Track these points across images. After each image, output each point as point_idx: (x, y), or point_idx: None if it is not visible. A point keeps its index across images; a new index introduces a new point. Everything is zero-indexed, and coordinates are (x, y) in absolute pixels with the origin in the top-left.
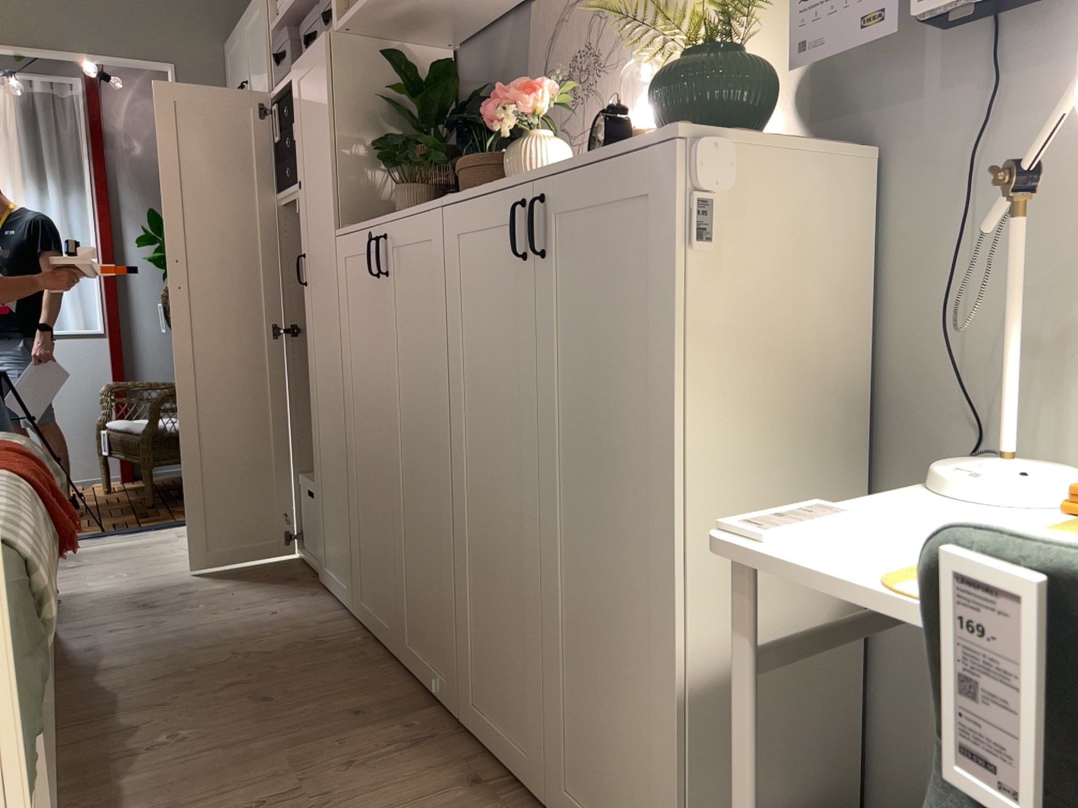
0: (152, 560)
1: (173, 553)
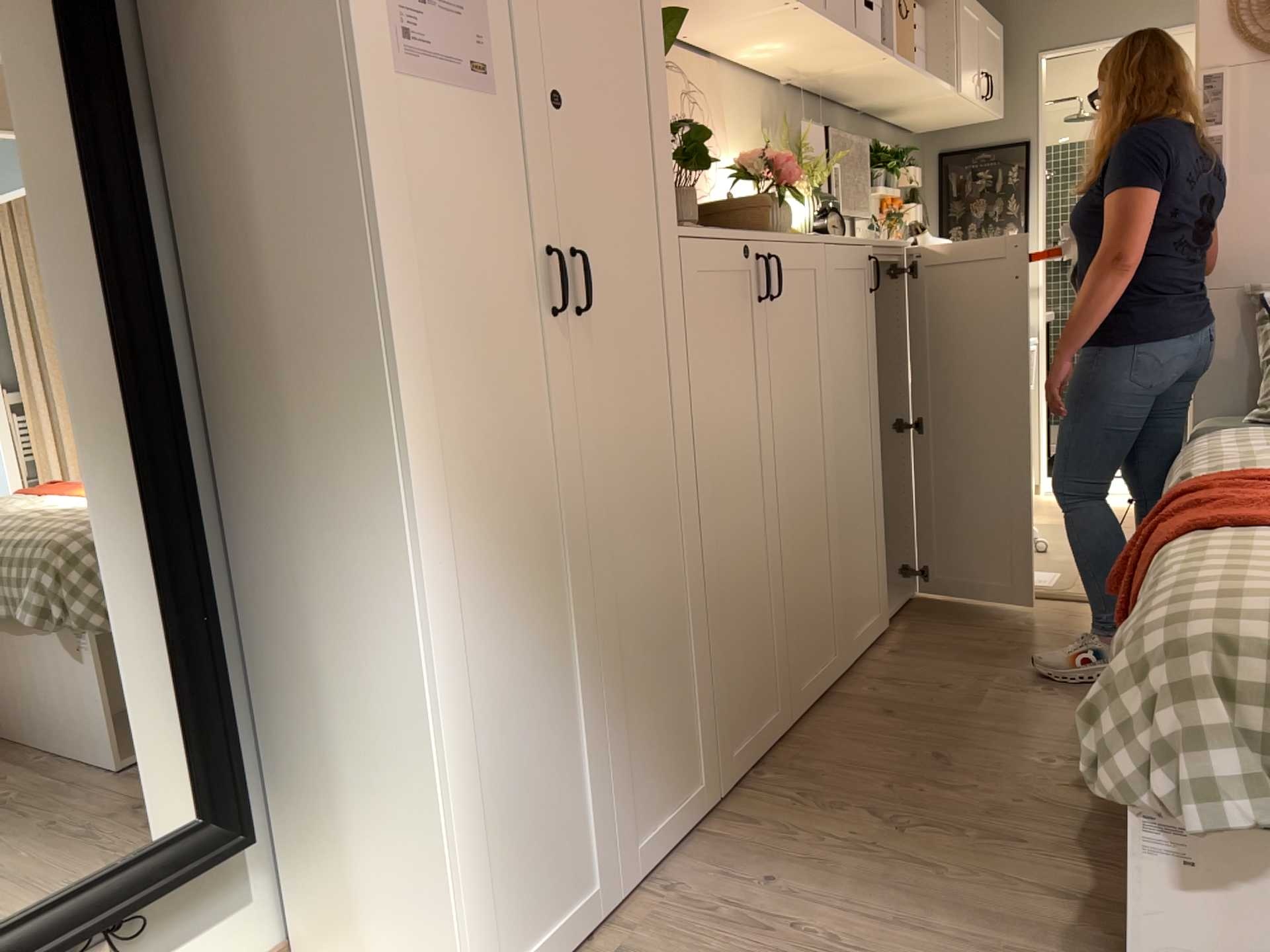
0: None
1: None
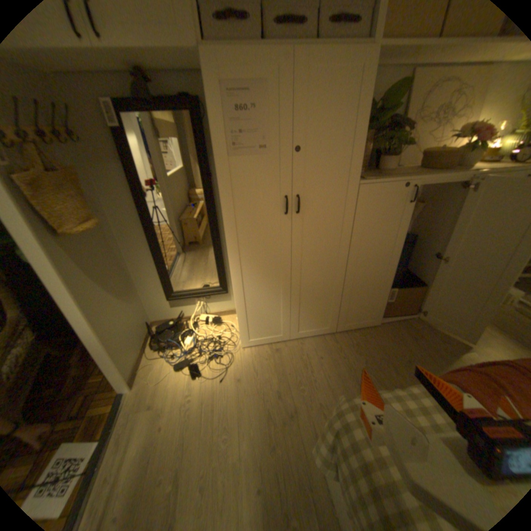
0: (198, 422)
1: (191, 409)
